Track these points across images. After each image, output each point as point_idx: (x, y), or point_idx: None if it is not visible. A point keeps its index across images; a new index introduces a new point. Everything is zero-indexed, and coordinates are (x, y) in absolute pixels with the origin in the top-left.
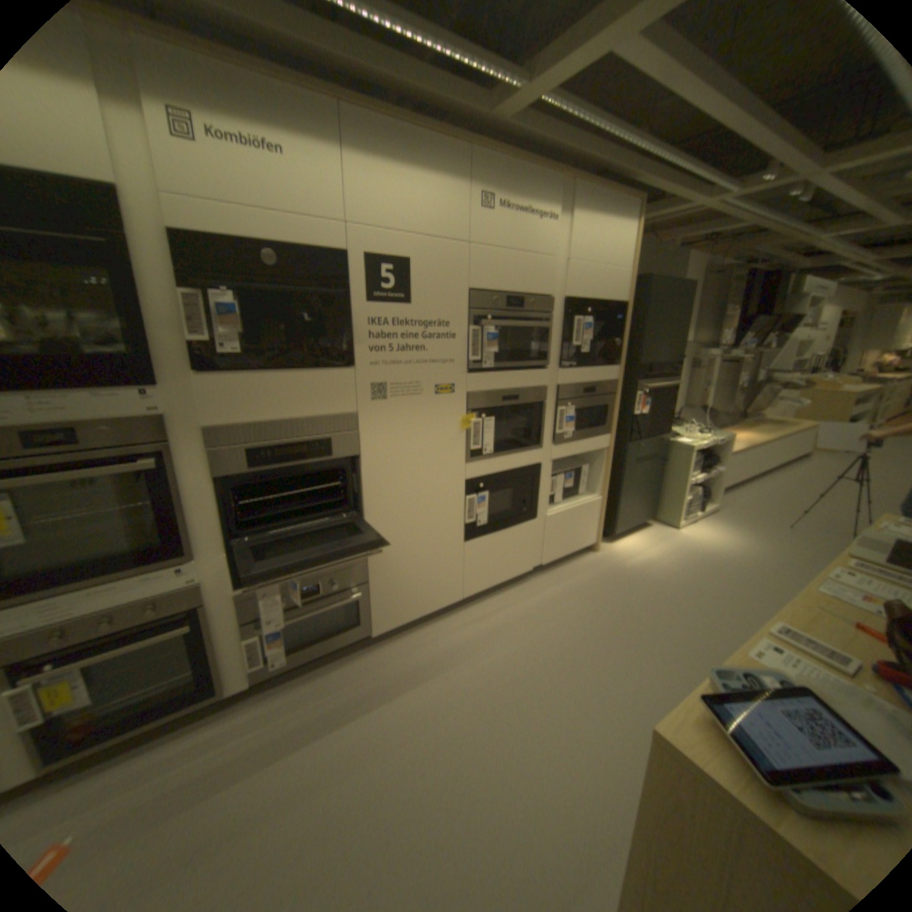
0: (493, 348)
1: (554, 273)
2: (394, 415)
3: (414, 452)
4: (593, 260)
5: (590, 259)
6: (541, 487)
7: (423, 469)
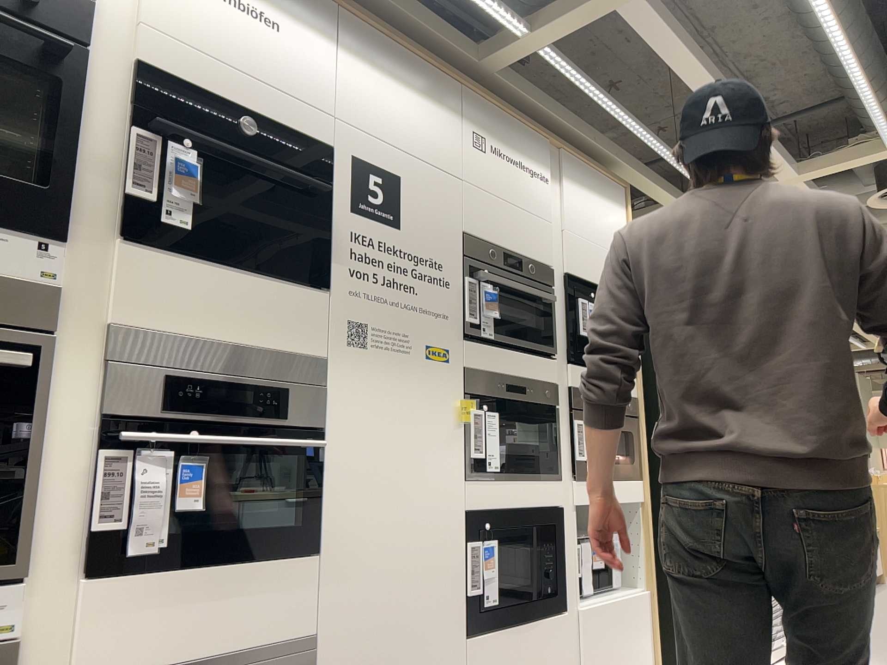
0: (494, 311)
1: (550, 240)
2: (373, 375)
3: (398, 443)
4: (587, 237)
5: (584, 235)
6: (567, 553)
7: (409, 476)
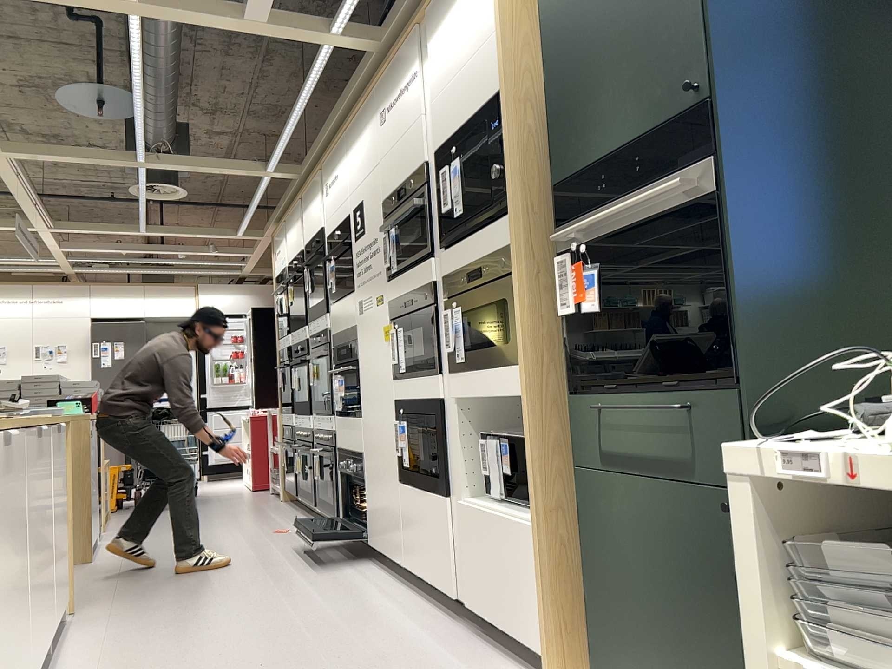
0: (392, 250)
1: (422, 134)
2: (364, 326)
3: (372, 361)
4: (451, 77)
5: (448, 80)
6: (452, 445)
7: (376, 380)
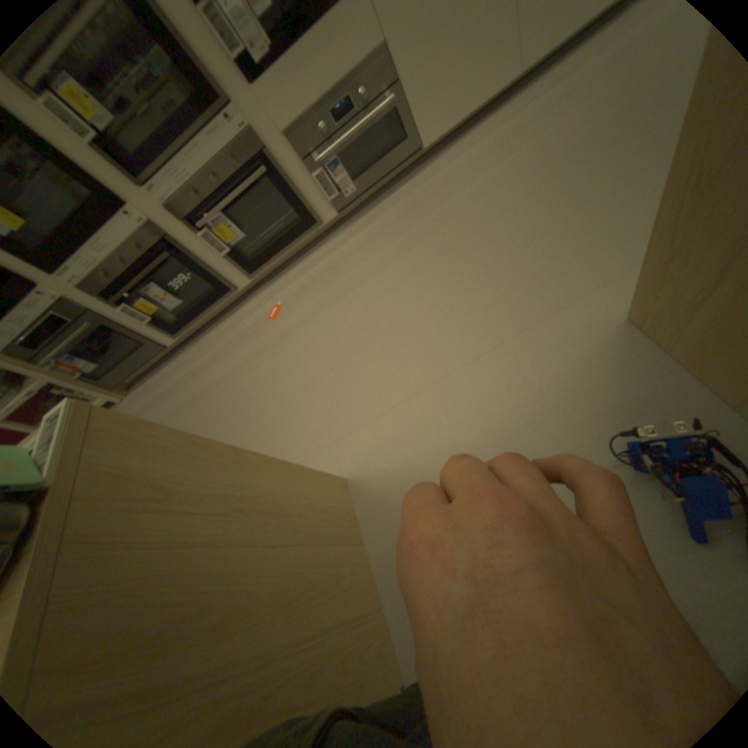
0: None
1: None
2: None
3: None
4: None
5: None
6: None
7: None
